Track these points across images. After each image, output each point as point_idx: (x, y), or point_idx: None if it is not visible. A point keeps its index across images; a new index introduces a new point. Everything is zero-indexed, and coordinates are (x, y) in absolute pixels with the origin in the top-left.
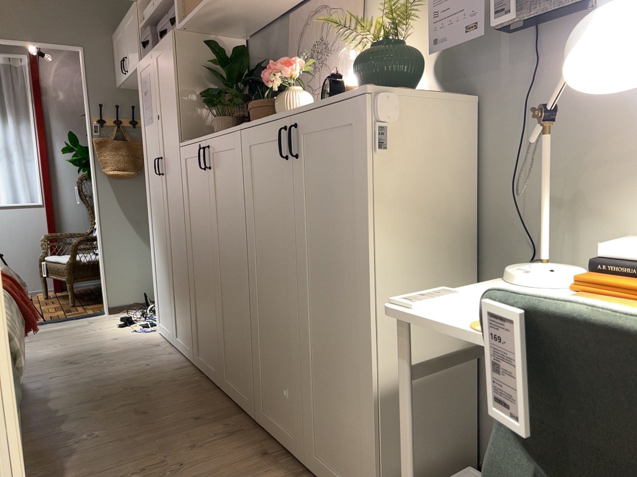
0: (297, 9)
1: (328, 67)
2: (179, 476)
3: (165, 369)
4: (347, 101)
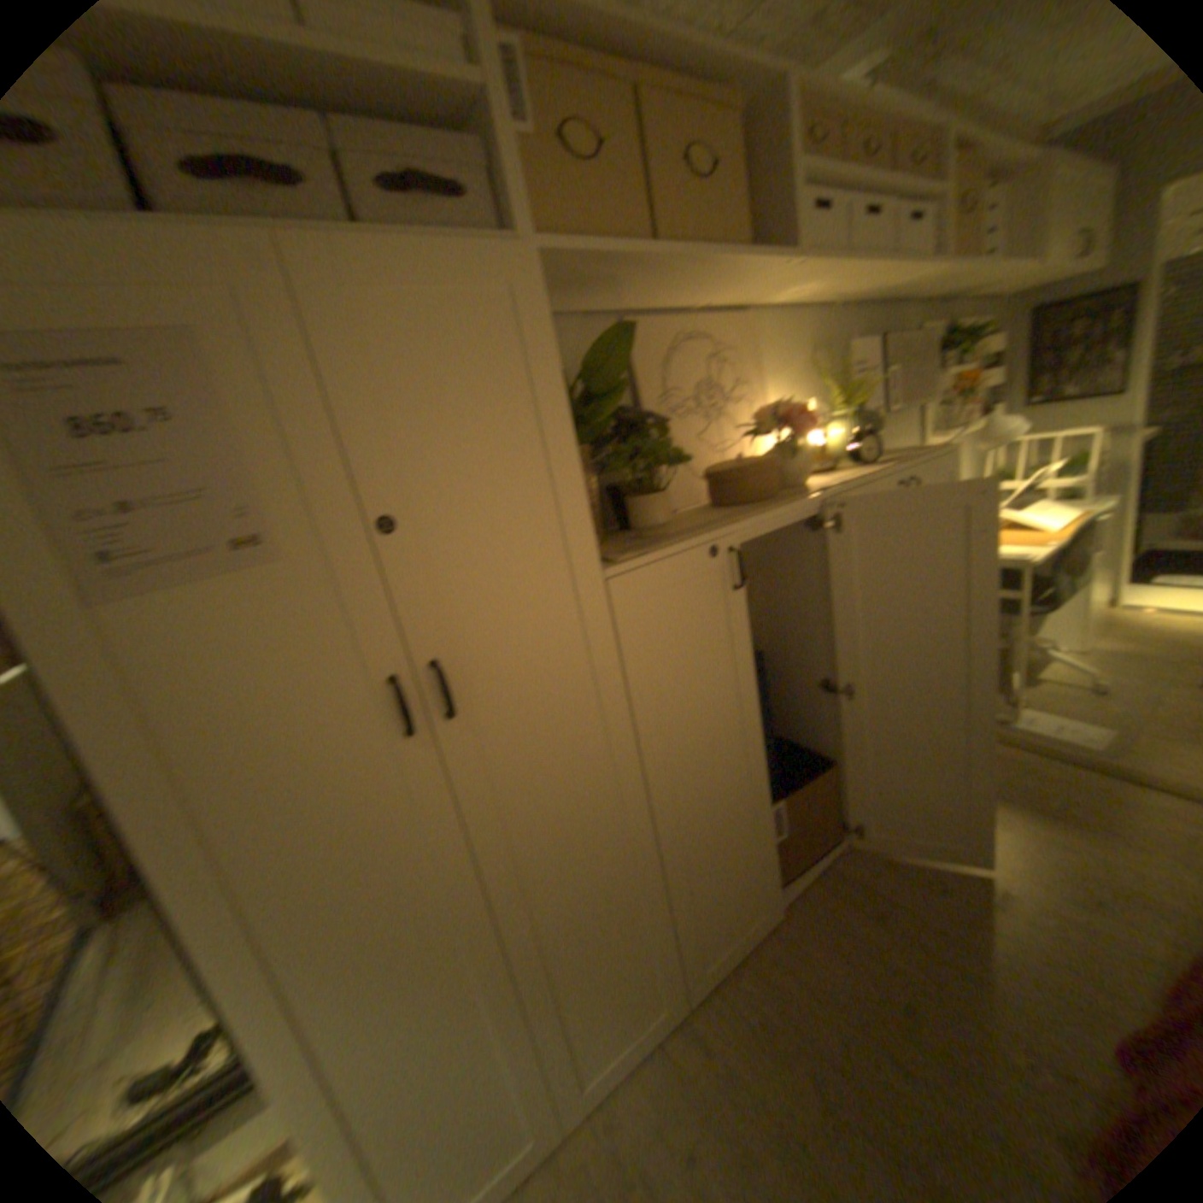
0: (633, 315)
1: (729, 417)
2: (1000, 881)
3: (706, 1083)
4: (948, 455)
